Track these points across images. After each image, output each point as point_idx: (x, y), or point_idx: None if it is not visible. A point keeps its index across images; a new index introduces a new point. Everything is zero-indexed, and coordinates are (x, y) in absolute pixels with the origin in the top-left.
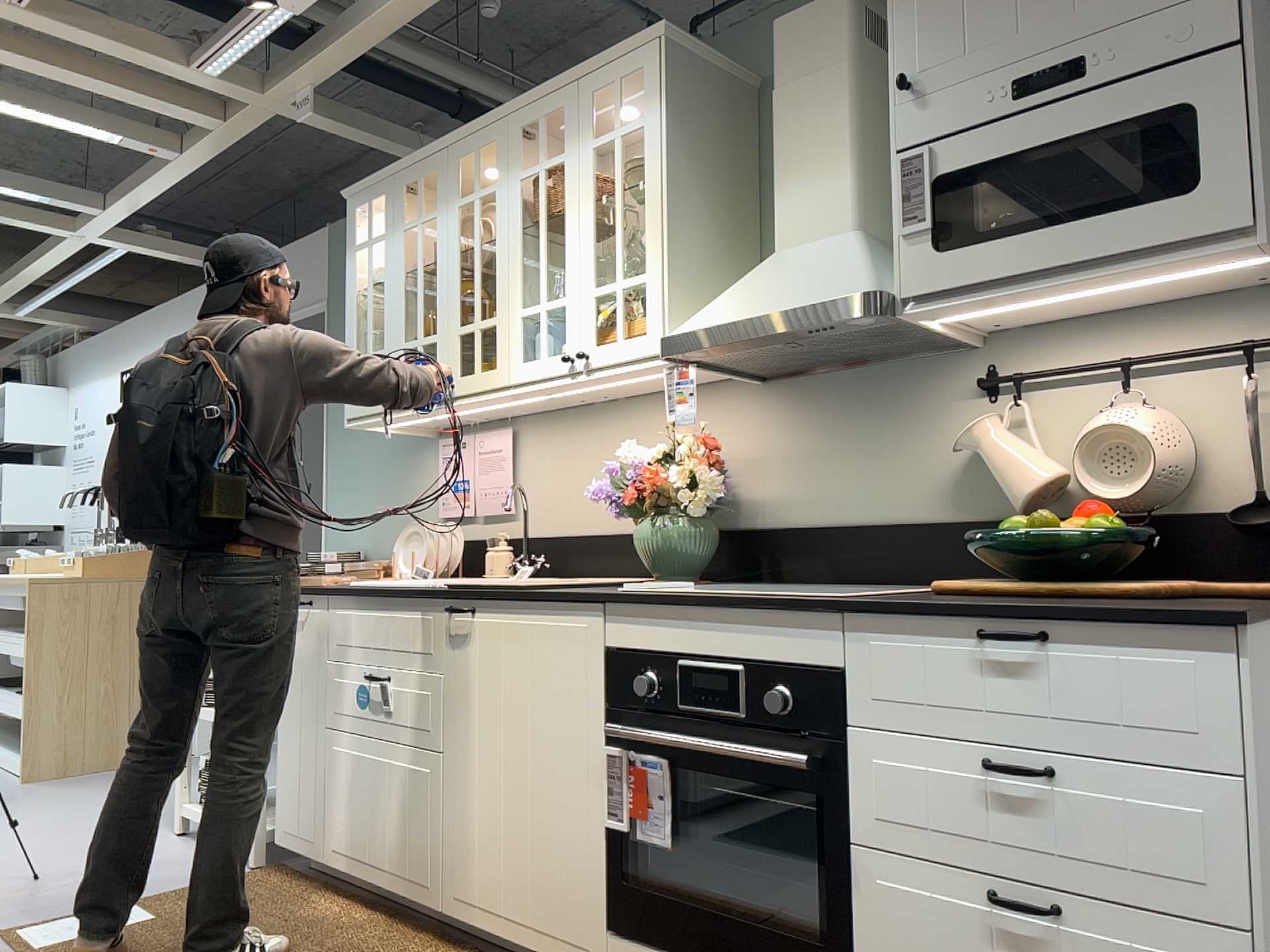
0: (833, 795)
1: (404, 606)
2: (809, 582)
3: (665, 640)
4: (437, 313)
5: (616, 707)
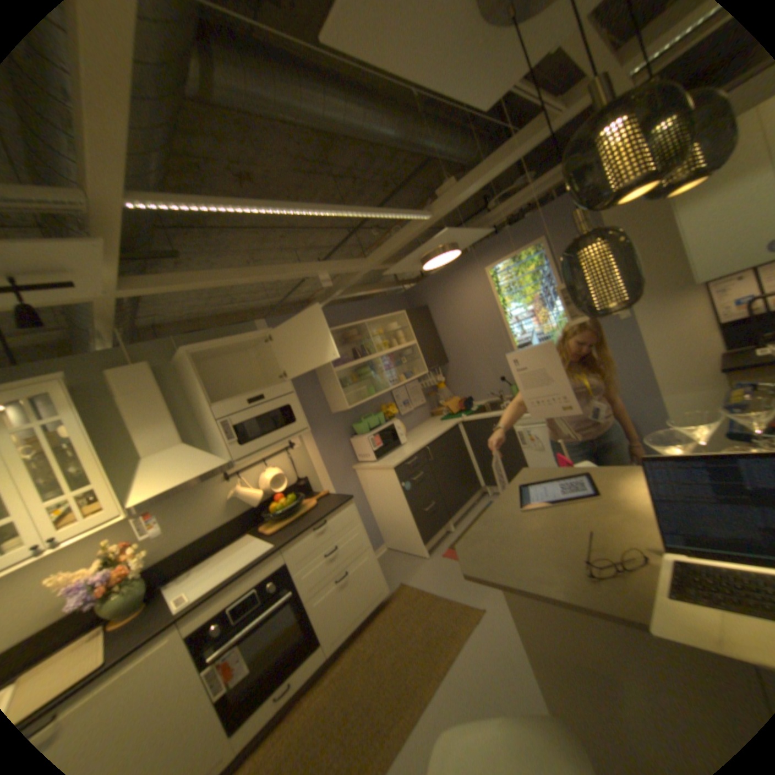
0: (294, 600)
1: None
2: (182, 574)
3: (215, 611)
4: None
5: (199, 657)
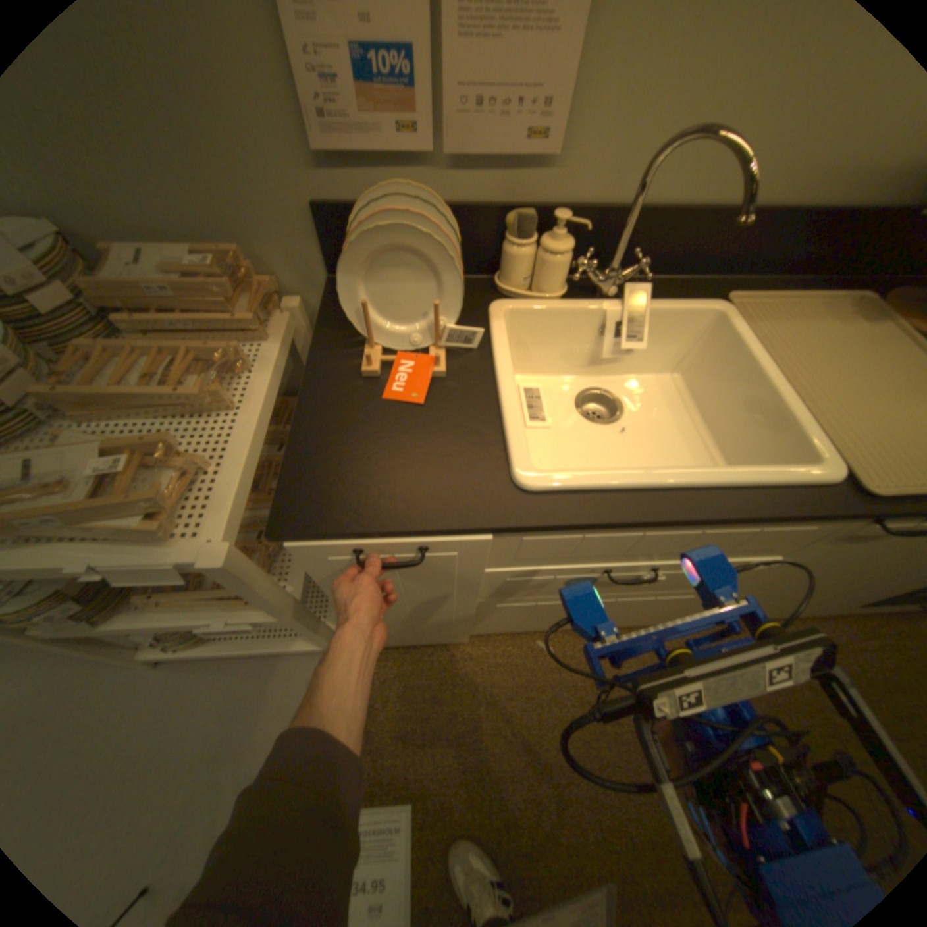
0: None
1: (758, 524)
2: None
3: None
4: None
5: None
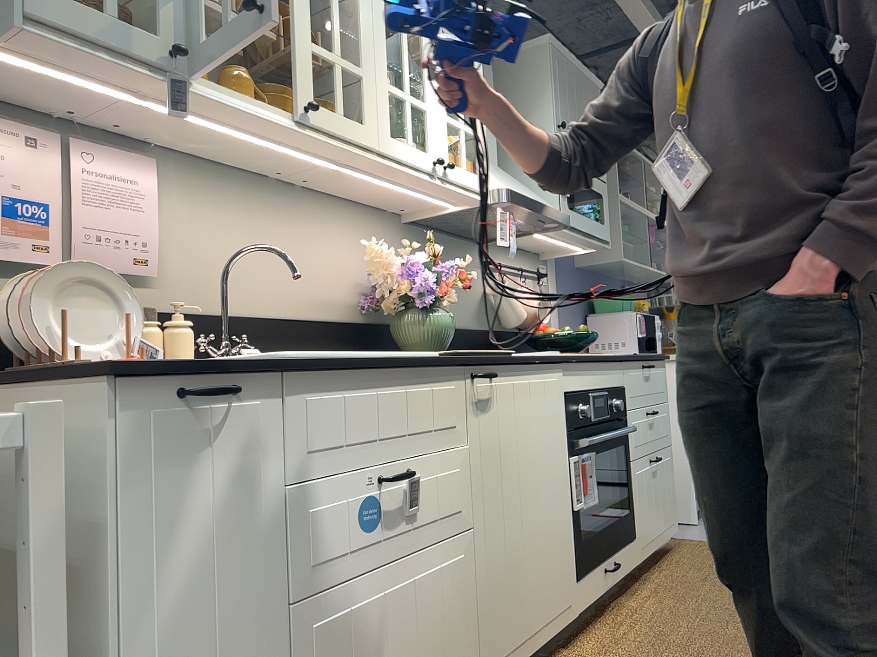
0: (626, 443)
1: (422, 377)
2: None
3: (585, 382)
4: None
5: (571, 430)
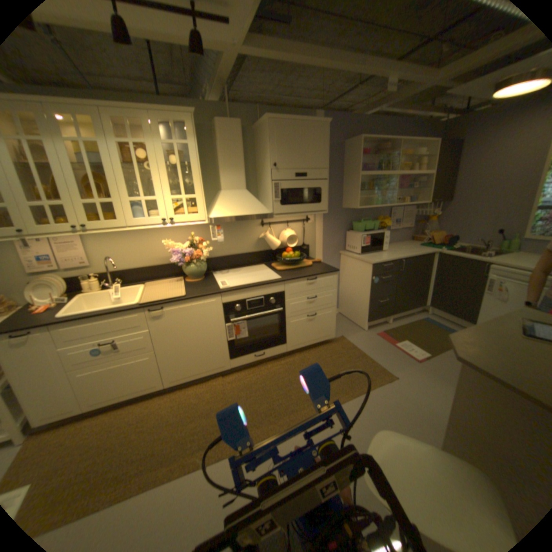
0: (282, 313)
1: (118, 316)
2: (224, 270)
3: (242, 297)
4: (60, 192)
5: (228, 315)
